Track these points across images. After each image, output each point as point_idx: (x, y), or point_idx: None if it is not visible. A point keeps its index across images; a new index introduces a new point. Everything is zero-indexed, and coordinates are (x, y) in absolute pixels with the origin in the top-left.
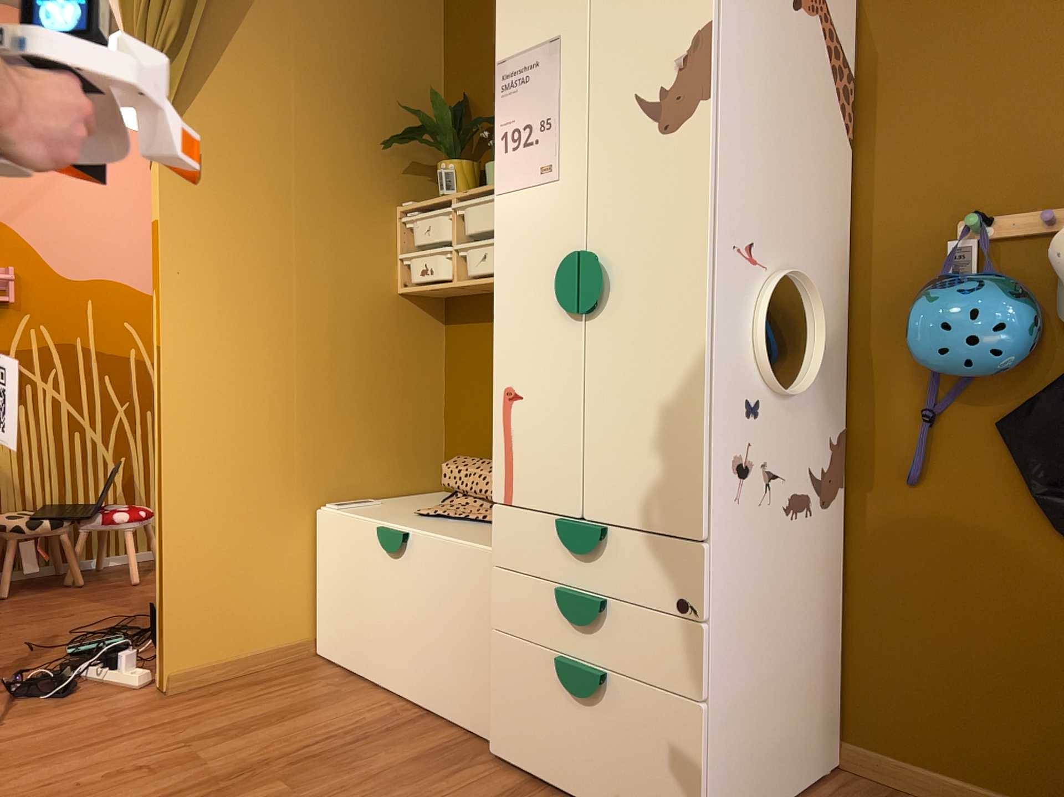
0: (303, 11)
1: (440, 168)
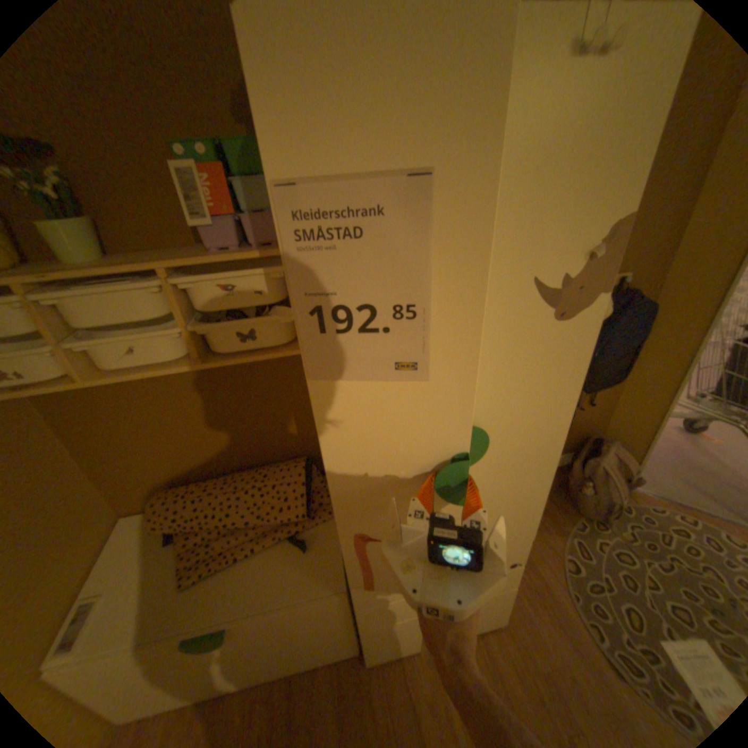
0: None
1: None
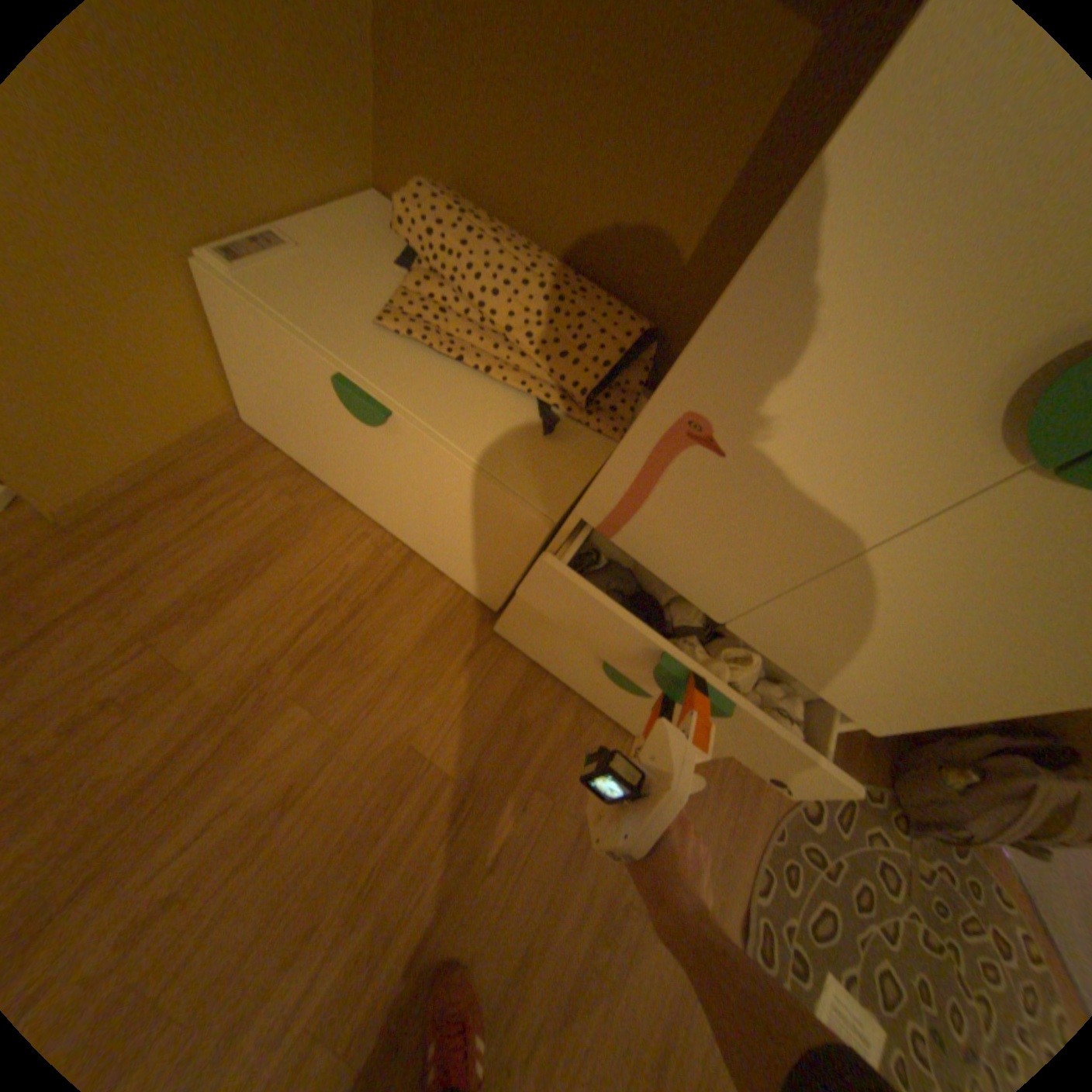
0: None
1: None
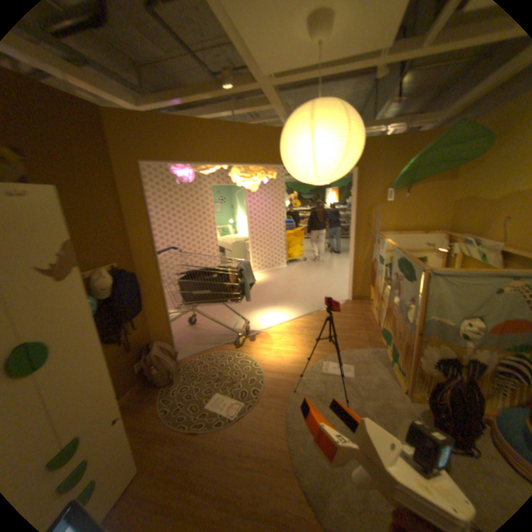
0: None
1: None
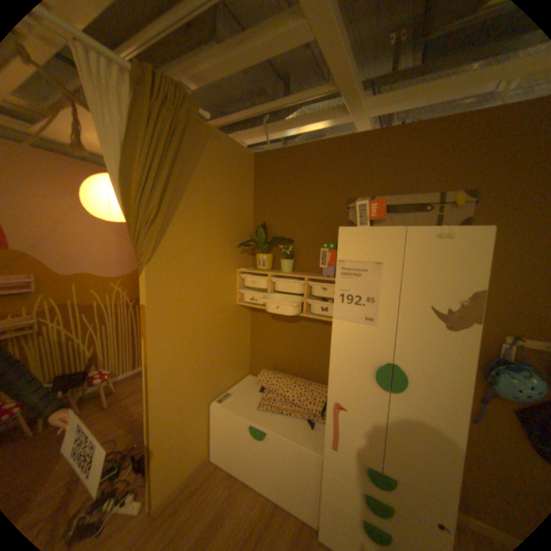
0: (205, 189)
1: (258, 256)
